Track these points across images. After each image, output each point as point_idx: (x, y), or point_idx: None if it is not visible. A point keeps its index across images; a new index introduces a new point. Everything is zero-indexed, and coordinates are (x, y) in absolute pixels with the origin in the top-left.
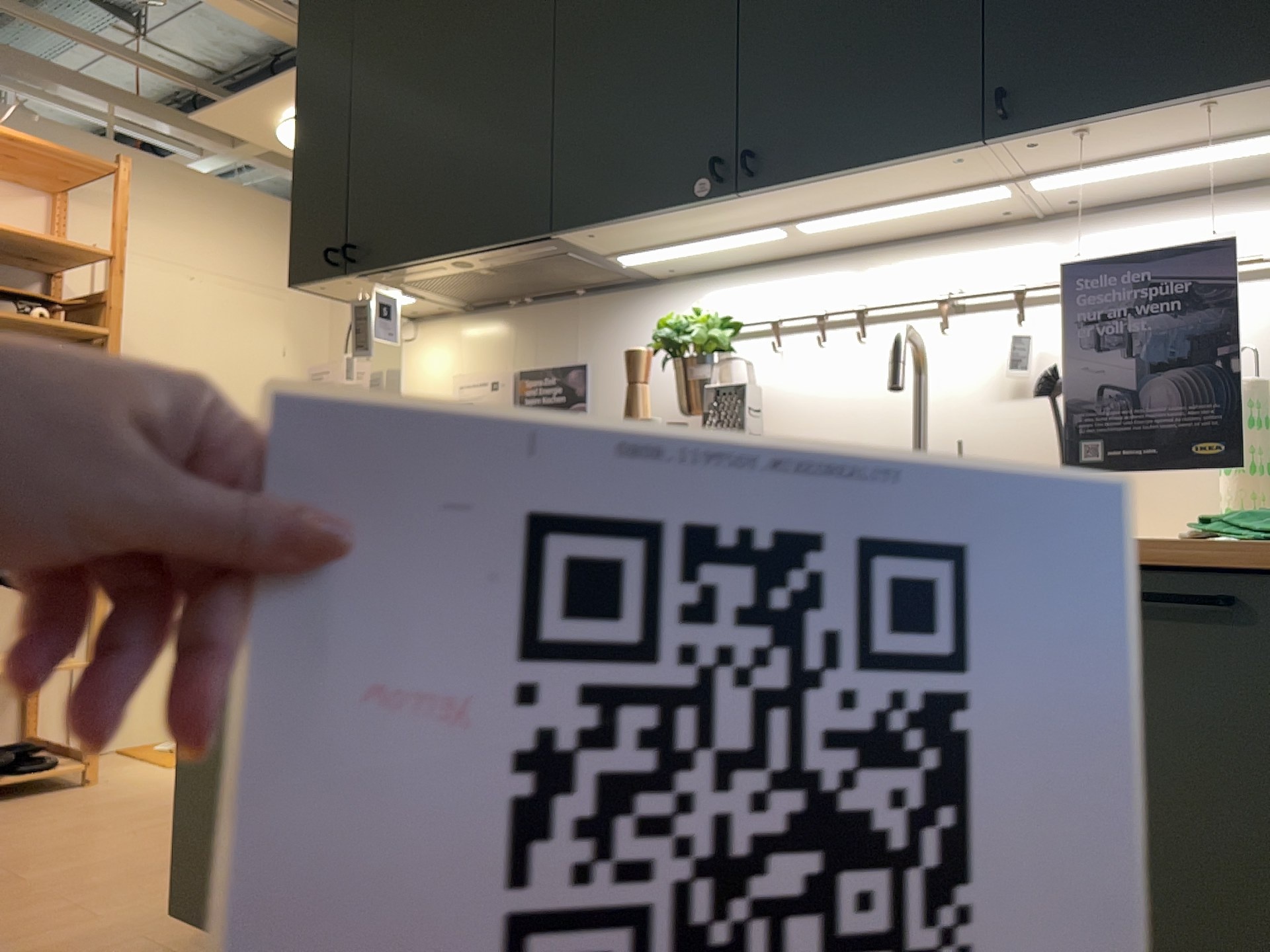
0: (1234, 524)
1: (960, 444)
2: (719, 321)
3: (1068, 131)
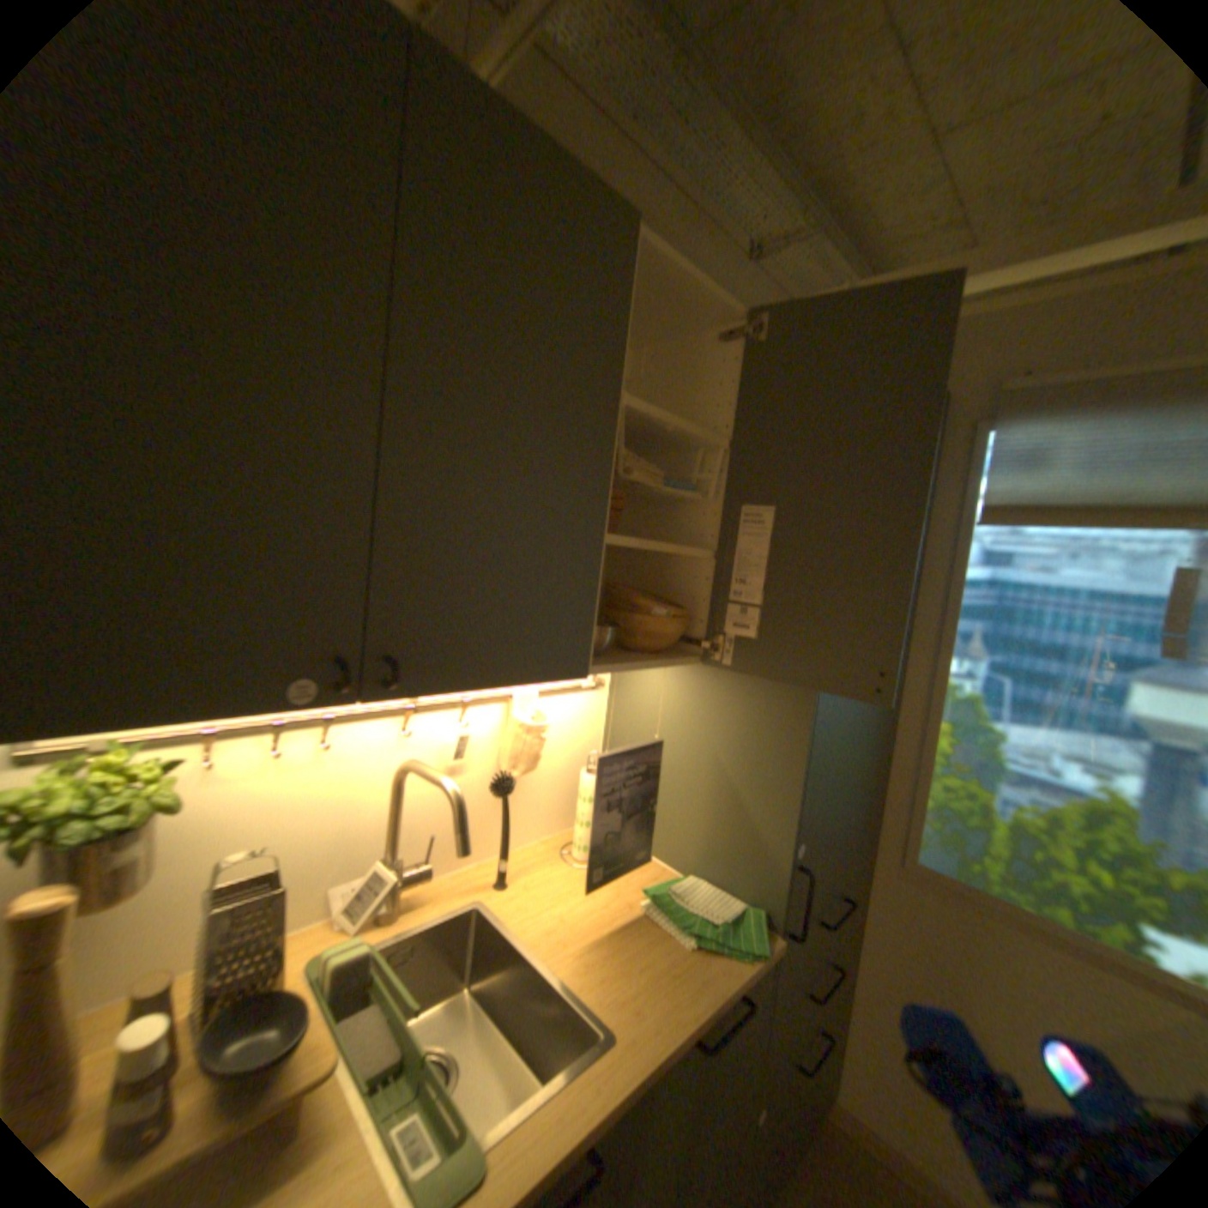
0: (721, 945)
1: (434, 839)
2: (147, 769)
3: (619, 669)
